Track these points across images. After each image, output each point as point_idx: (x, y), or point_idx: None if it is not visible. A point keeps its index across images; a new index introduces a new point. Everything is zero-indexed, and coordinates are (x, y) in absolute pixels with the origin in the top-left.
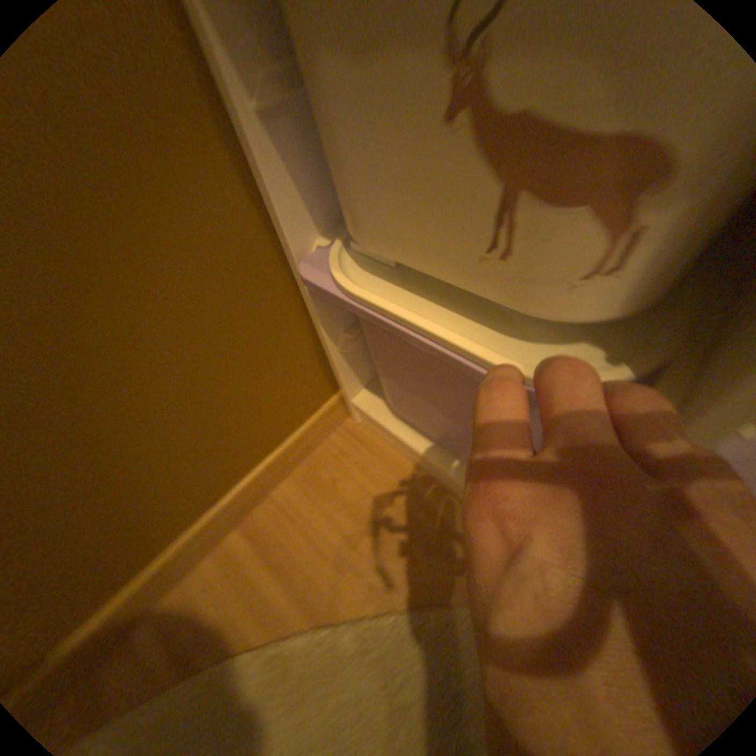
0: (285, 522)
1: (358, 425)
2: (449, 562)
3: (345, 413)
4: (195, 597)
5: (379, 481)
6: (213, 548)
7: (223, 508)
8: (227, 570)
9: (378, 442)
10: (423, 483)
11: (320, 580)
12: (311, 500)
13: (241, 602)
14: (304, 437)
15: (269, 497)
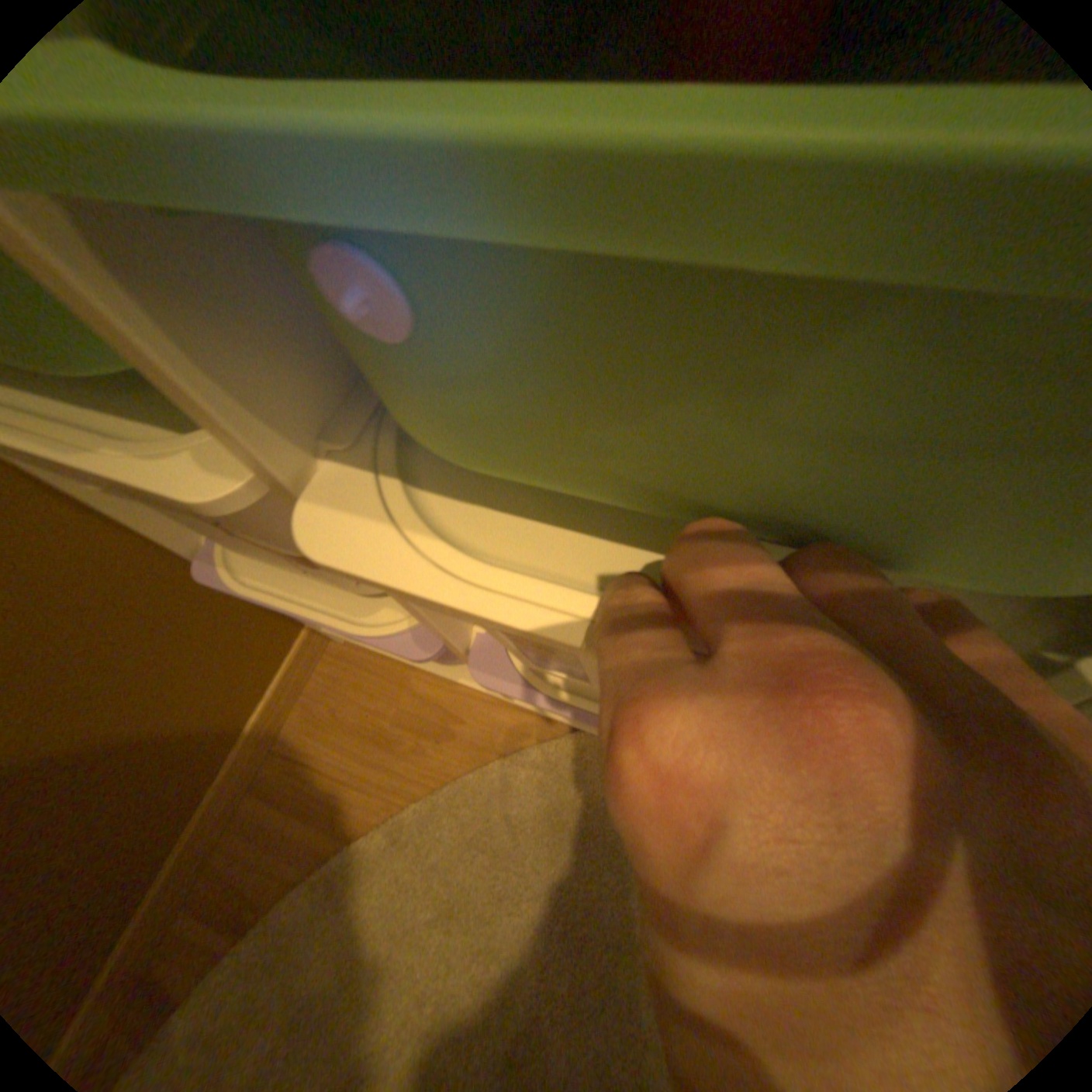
0: (294, 770)
1: (343, 646)
2: (456, 741)
3: (326, 639)
4: (224, 874)
5: (379, 694)
6: (226, 824)
7: (219, 784)
8: (249, 837)
9: (368, 657)
10: (420, 681)
11: (344, 806)
12: (316, 738)
13: (273, 857)
14: (285, 682)
15: (269, 753)
